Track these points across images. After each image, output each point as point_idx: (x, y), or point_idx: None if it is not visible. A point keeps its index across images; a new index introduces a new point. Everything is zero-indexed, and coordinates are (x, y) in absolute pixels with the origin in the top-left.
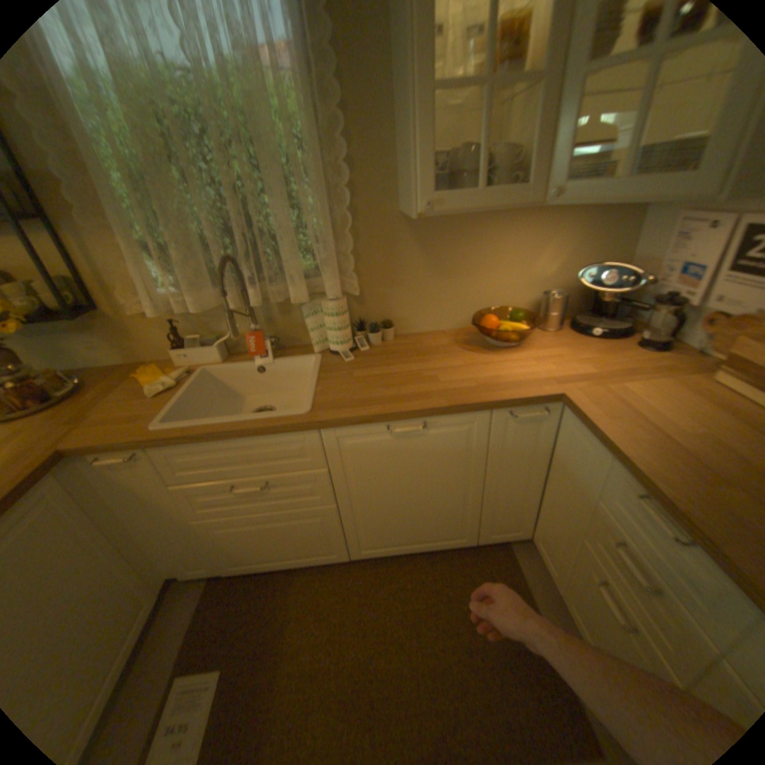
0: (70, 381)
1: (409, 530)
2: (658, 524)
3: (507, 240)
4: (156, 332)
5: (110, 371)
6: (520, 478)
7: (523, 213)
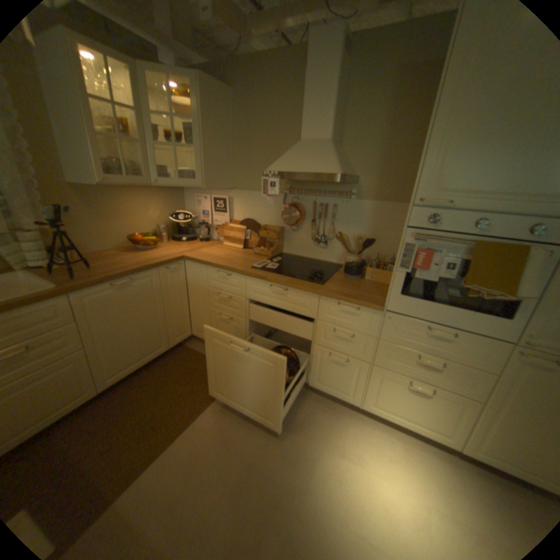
0: None
1: (134, 351)
2: (223, 277)
3: (131, 202)
4: None
5: None
6: (178, 301)
7: (136, 190)
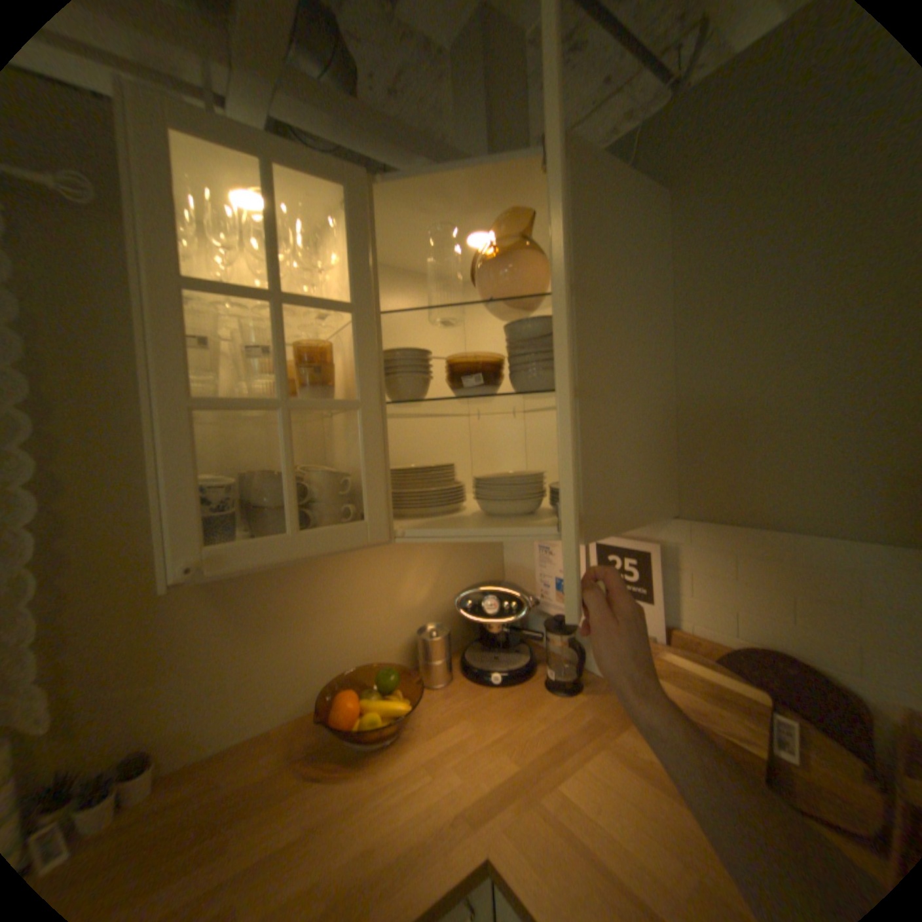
0: None
1: None
2: None
3: (357, 568)
4: None
5: None
6: None
7: None
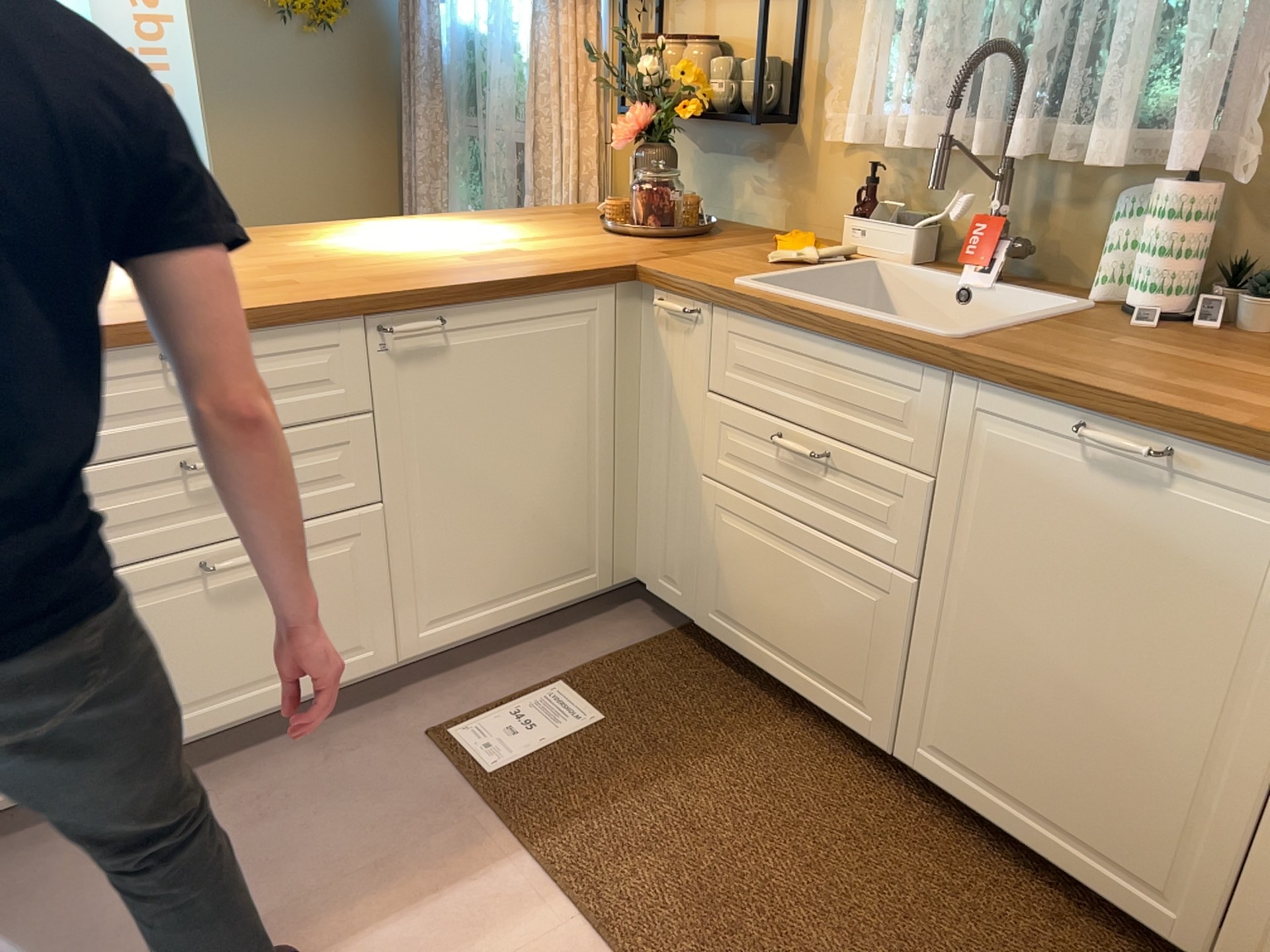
0: (707, 222)
1: (1039, 763)
2: None
3: None
4: (848, 187)
5: (758, 233)
6: None
7: None
